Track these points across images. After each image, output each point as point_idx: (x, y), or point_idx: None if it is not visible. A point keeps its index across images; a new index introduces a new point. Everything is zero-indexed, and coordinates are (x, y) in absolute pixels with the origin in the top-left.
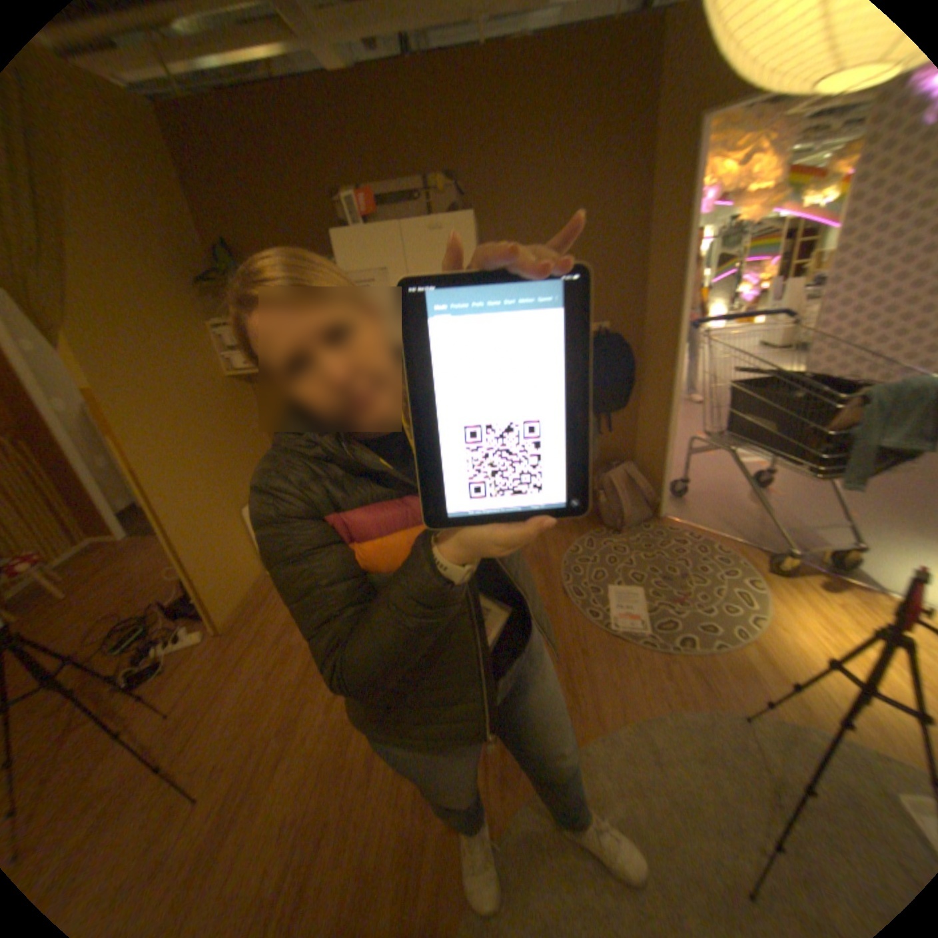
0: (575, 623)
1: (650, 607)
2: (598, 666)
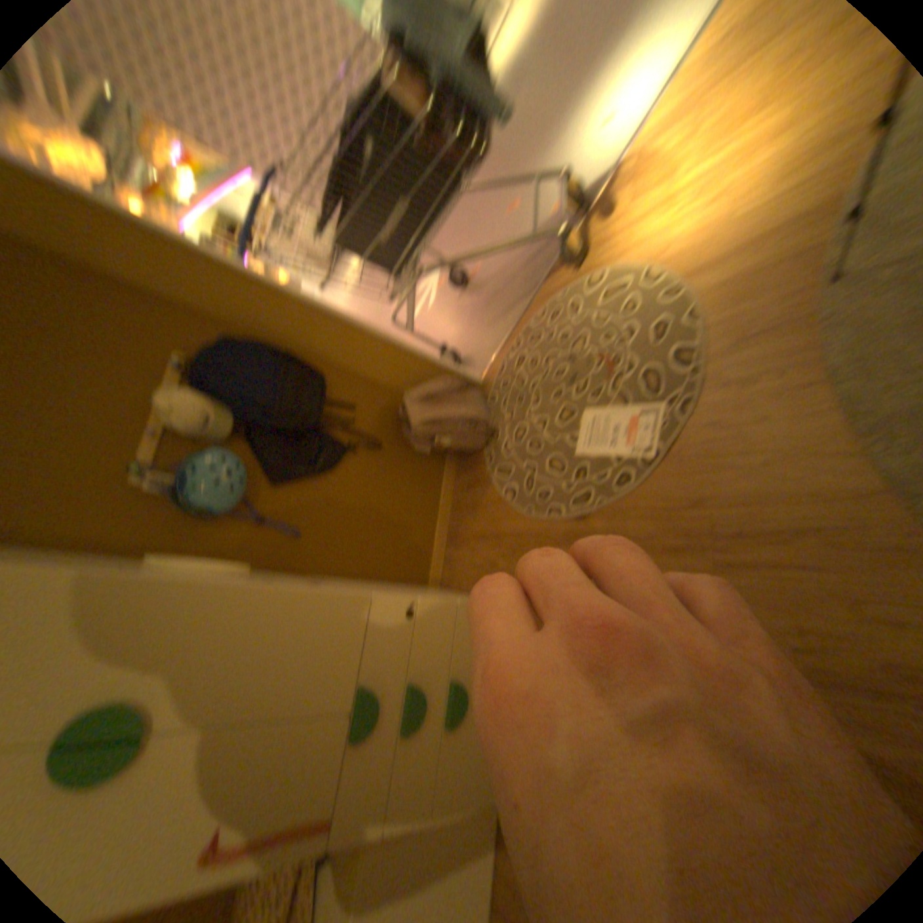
0: (639, 506)
1: (620, 396)
2: (729, 480)
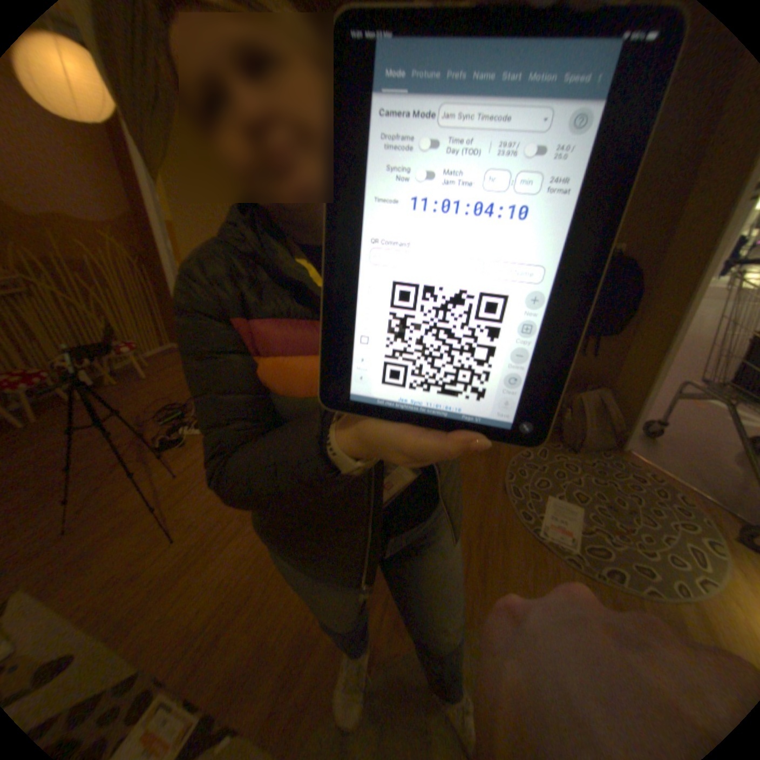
0: (507, 516)
1: (588, 528)
2: (517, 562)
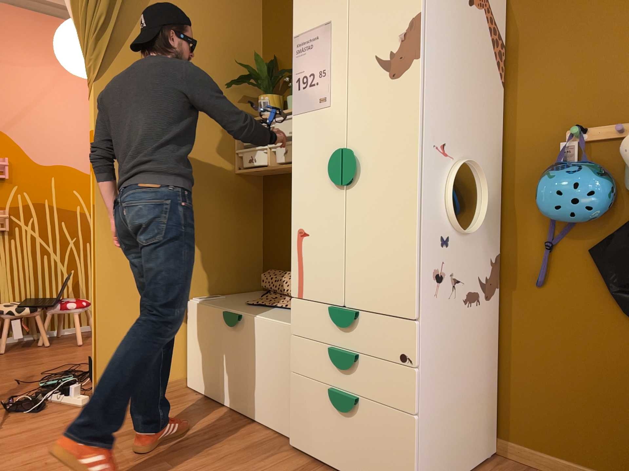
0: None
1: None
2: None
